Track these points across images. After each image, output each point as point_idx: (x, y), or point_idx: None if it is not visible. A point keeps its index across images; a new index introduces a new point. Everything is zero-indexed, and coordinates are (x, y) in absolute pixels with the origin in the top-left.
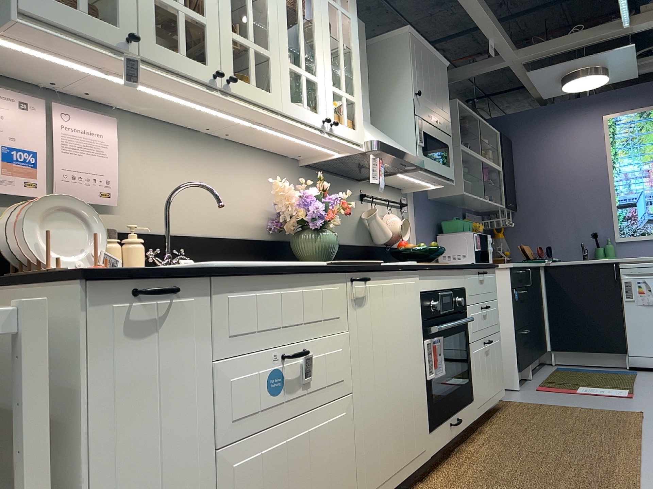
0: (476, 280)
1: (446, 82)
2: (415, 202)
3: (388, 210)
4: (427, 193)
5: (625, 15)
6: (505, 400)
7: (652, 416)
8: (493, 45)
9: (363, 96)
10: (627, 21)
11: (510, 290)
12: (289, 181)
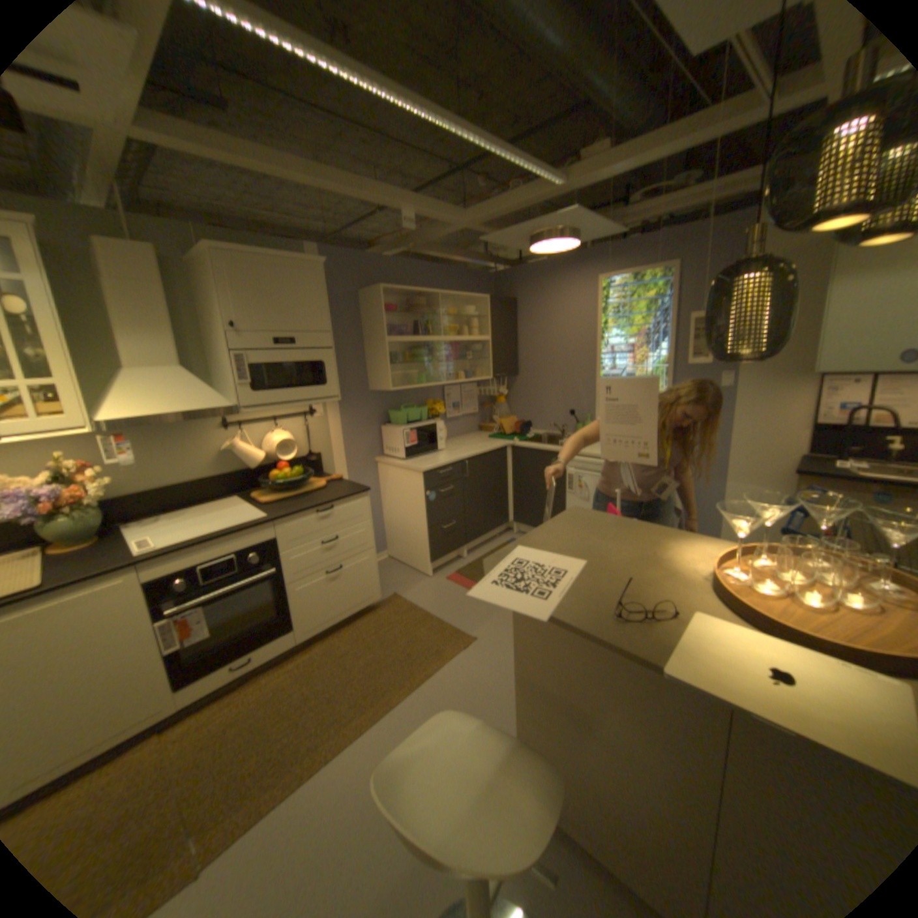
0: (306, 522)
1: (317, 284)
2: (338, 402)
3: (279, 425)
4: (364, 386)
5: (547, 171)
6: (396, 595)
7: (475, 649)
8: (411, 215)
9: (152, 340)
10: (561, 175)
11: (423, 493)
12: (64, 448)
